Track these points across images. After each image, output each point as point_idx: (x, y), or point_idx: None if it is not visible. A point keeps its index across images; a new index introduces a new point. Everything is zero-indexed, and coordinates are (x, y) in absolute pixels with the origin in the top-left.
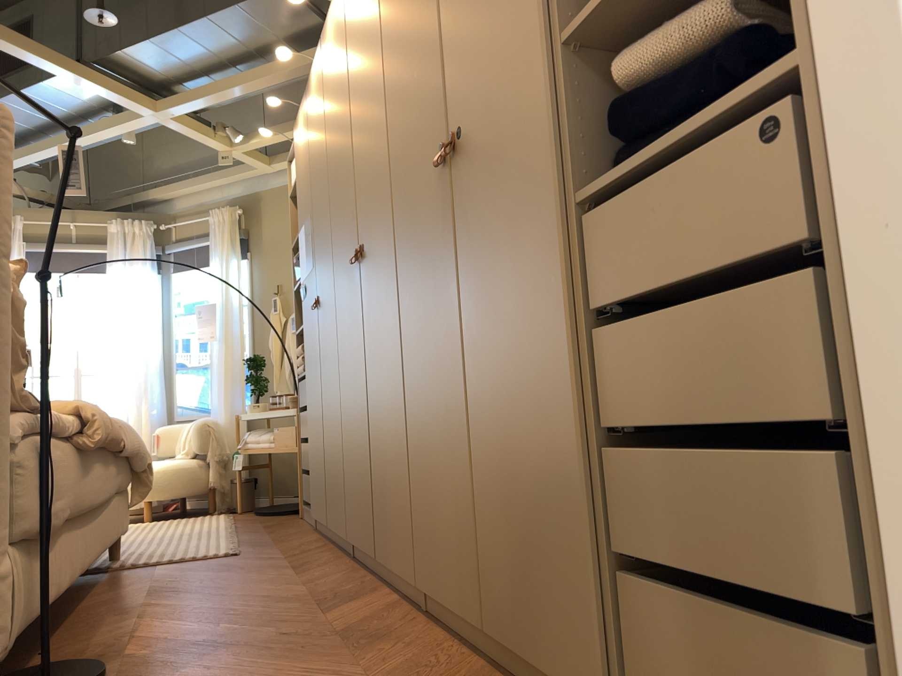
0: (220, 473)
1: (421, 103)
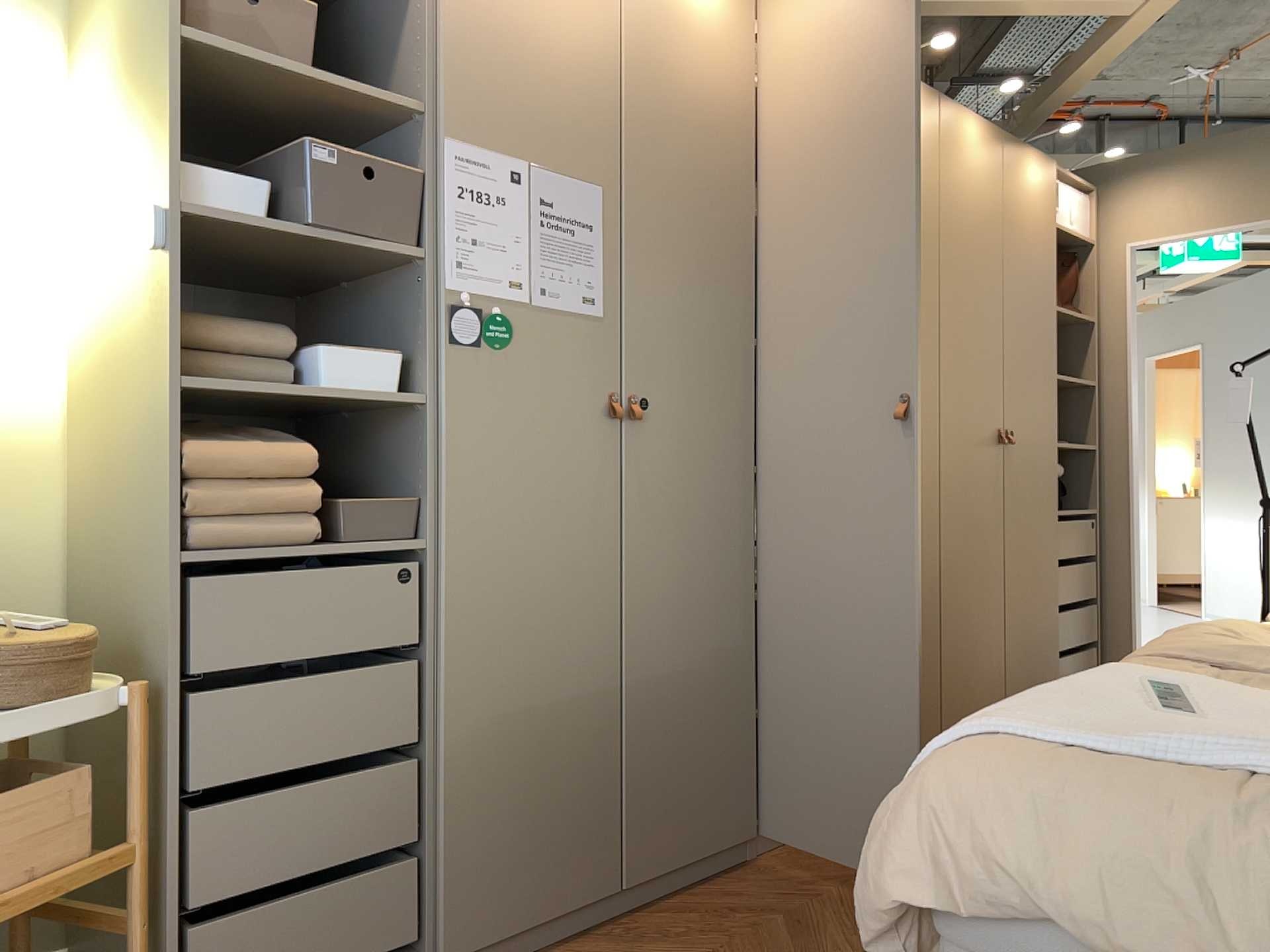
0: None
1: (983, 371)
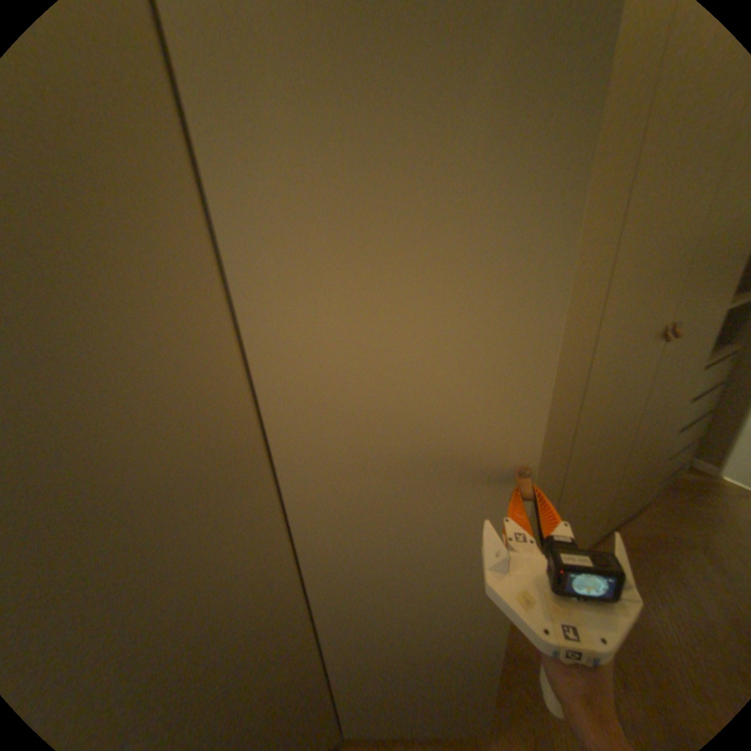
0: None
1: (665, 277)
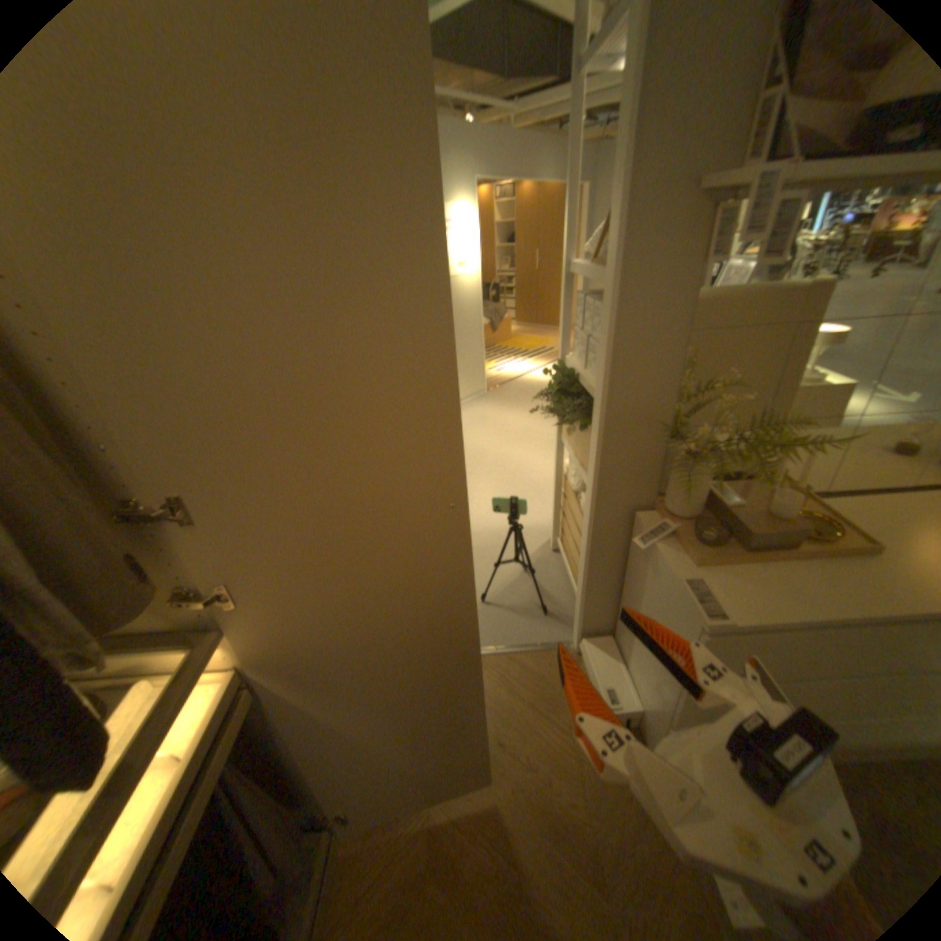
0: None
1: None
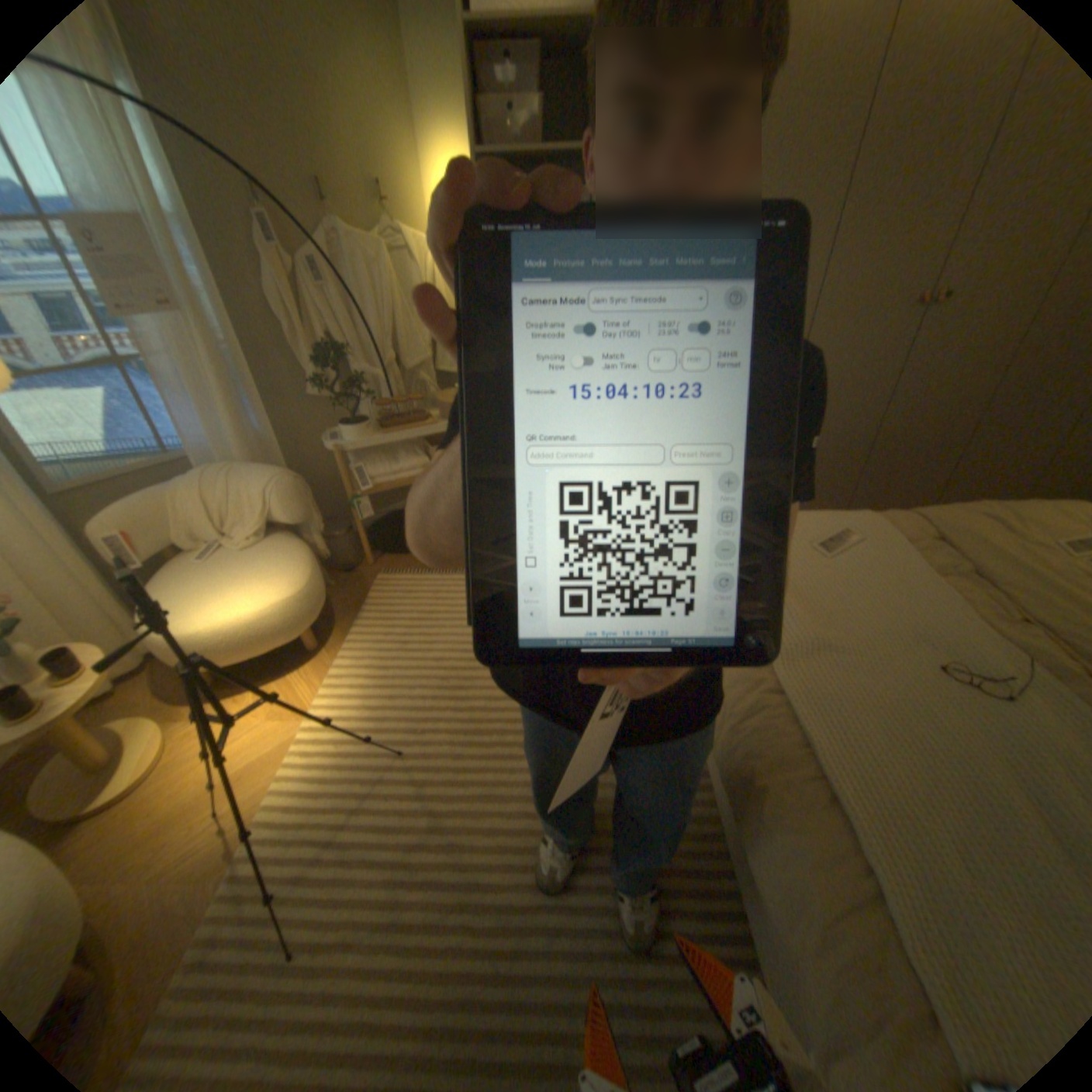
0: (322, 543)
1: None
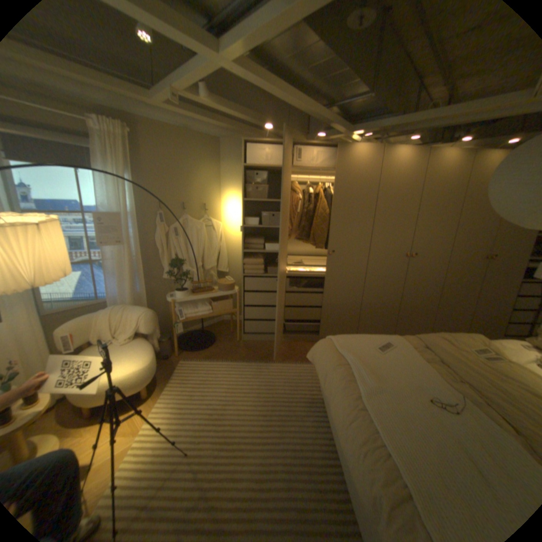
0: (157, 344)
1: (481, 237)
